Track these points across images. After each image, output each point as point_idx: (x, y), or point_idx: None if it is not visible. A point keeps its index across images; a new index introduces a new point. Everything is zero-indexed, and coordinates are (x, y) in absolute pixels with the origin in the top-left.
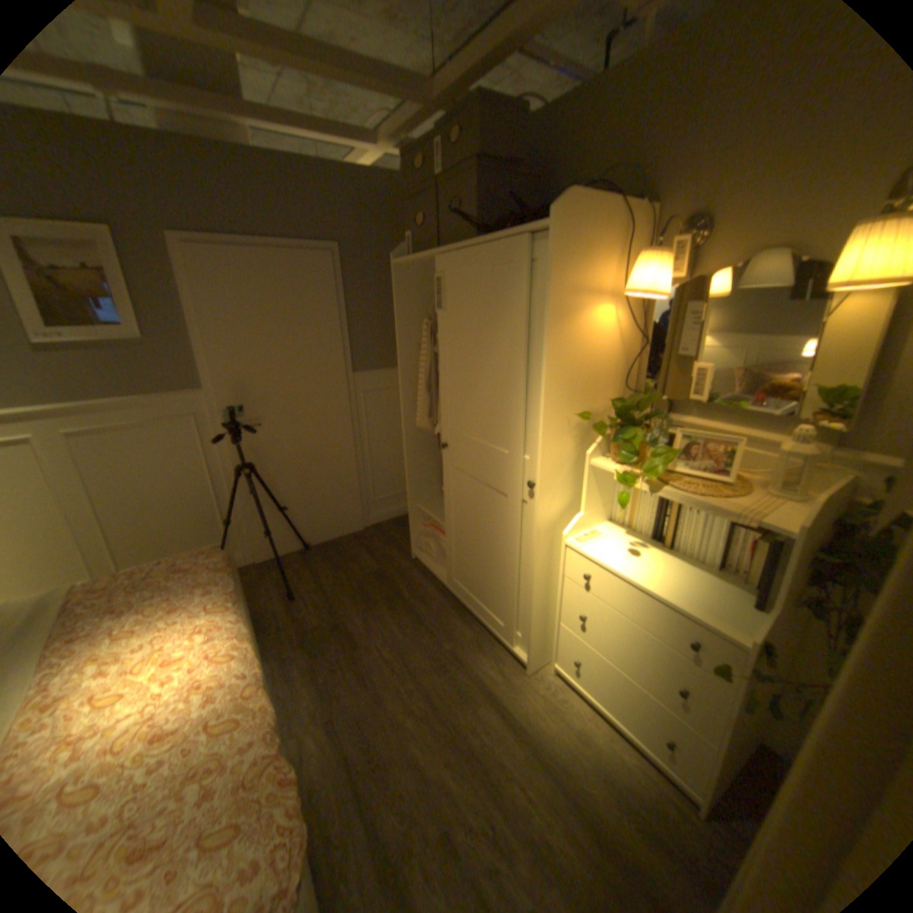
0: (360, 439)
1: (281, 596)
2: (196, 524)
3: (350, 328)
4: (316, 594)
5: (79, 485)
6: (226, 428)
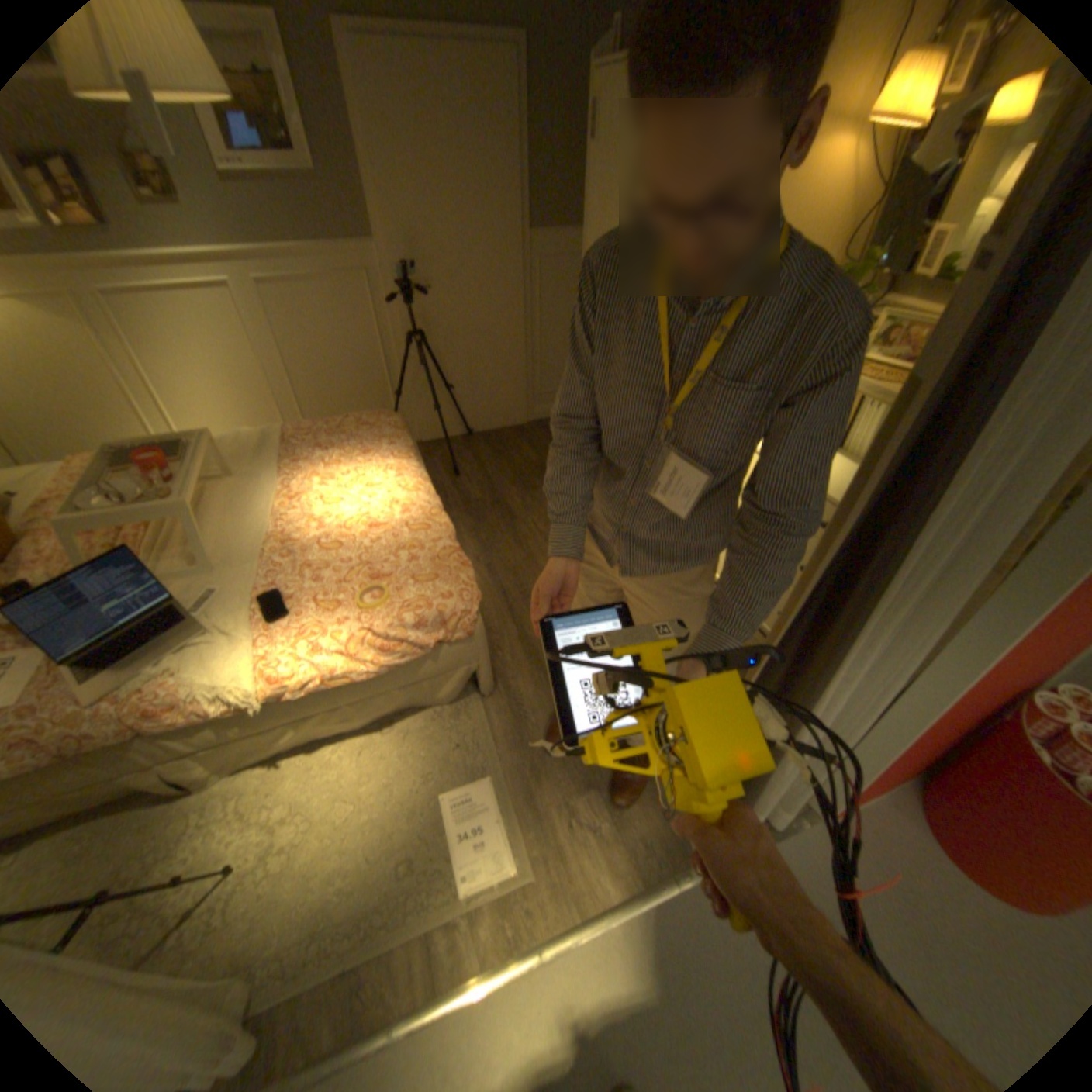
0: (531, 318)
1: (447, 471)
2: (370, 392)
3: (531, 165)
4: (479, 474)
5: (270, 337)
6: (396, 288)
